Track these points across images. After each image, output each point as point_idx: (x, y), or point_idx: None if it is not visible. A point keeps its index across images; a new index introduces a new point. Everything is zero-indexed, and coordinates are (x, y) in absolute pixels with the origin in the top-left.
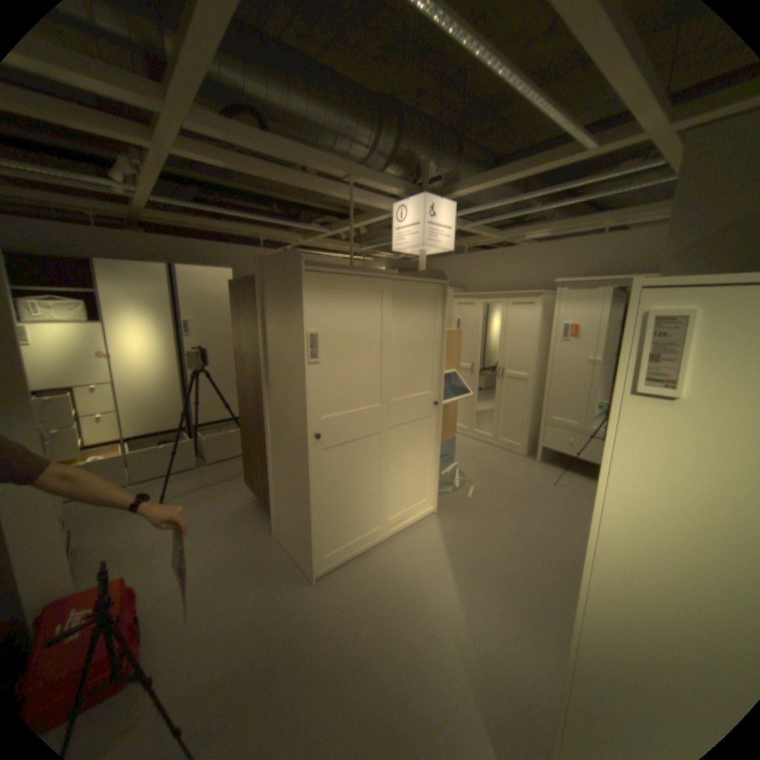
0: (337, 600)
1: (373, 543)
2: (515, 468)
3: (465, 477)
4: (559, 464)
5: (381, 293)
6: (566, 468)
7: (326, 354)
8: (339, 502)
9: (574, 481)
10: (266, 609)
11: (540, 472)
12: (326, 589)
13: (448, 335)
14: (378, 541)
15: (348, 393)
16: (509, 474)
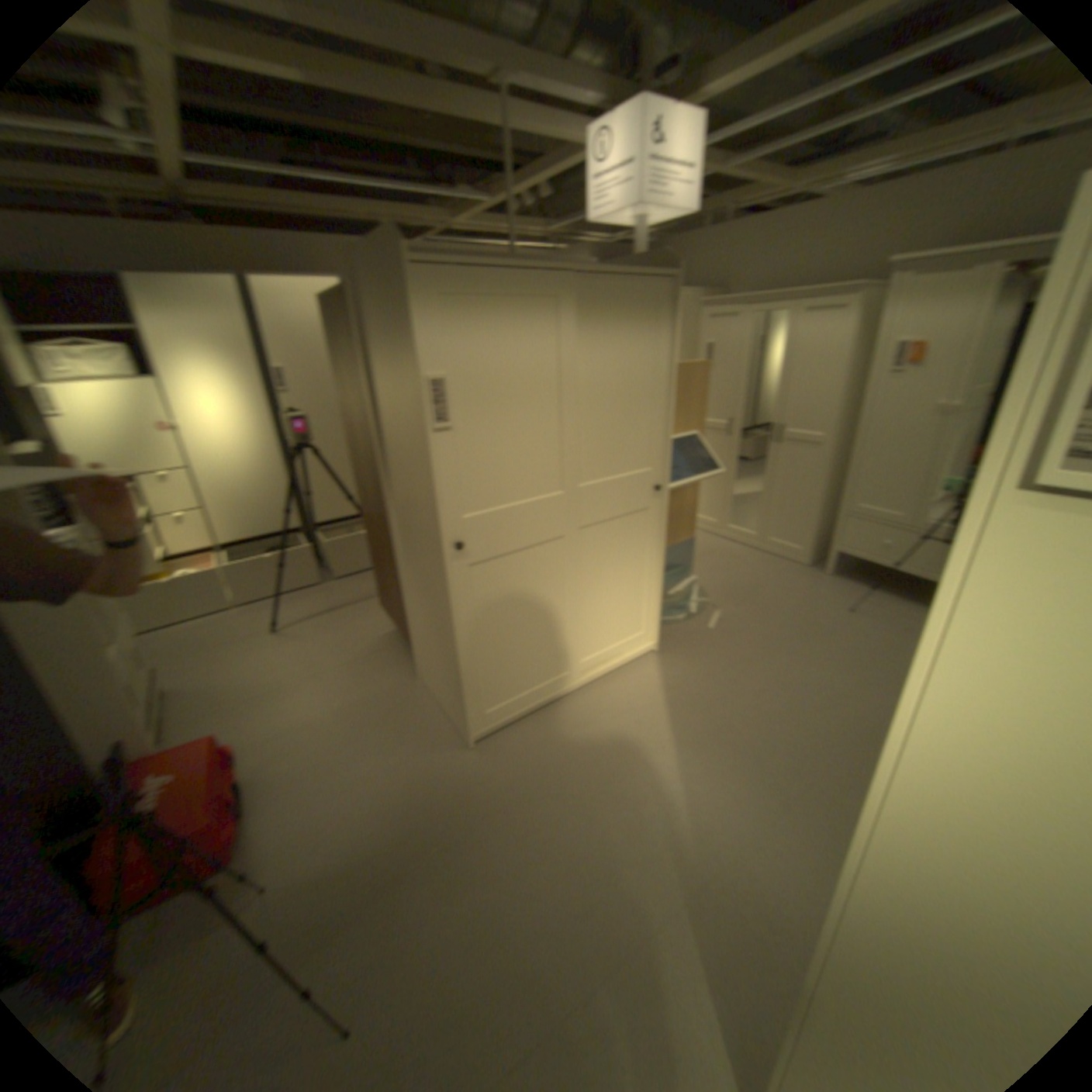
0: (506, 769)
1: (561, 693)
2: (791, 583)
3: (709, 598)
4: (865, 577)
5: (559, 299)
6: (876, 584)
7: (467, 412)
8: (505, 638)
9: (887, 605)
10: (410, 776)
11: (832, 590)
12: (492, 753)
13: (690, 371)
14: (568, 690)
15: (509, 475)
16: (781, 593)
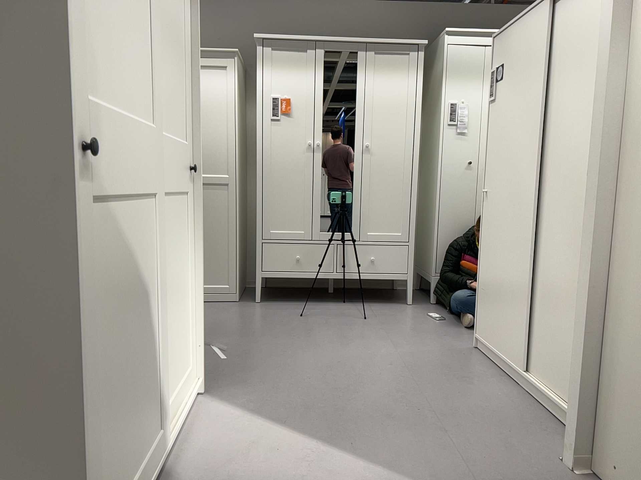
0: None
1: None
2: (239, 315)
3: None
4: (280, 299)
5: None
6: (291, 300)
7: None
8: (109, 376)
9: (313, 308)
10: None
11: (271, 310)
12: None
13: None
14: (159, 472)
15: (112, 61)
16: (240, 322)
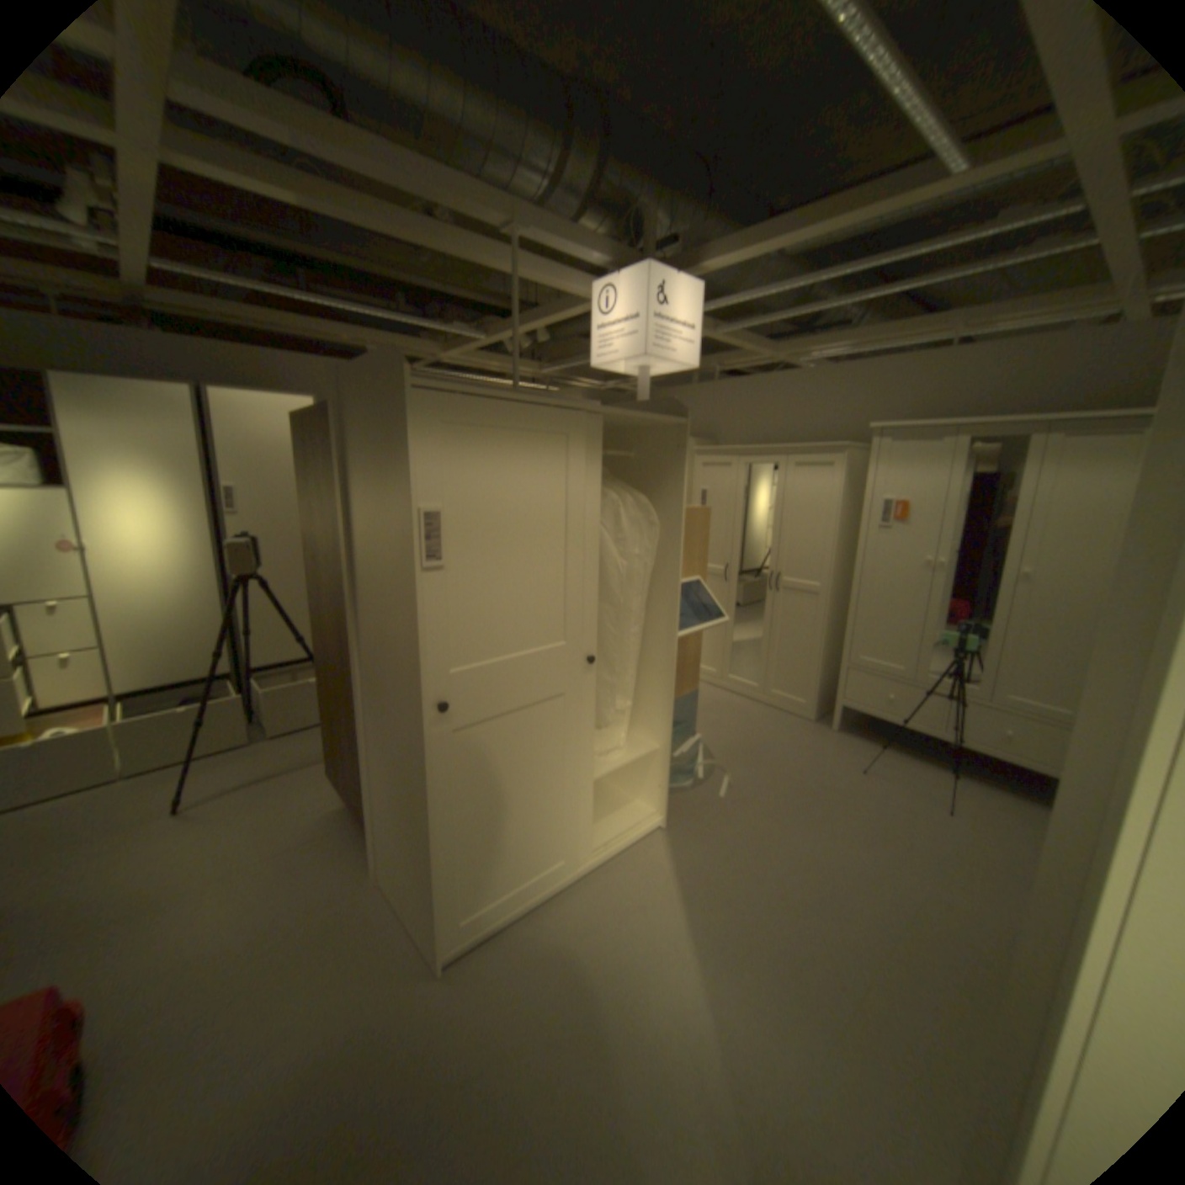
0: (481, 1008)
1: (552, 890)
2: (797, 742)
3: (714, 760)
4: (870, 734)
5: (566, 437)
6: (882, 742)
7: (459, 549)
8: (487, 823)
9: (897, 765)
10: (346, 1030)
11: (839, 749)
12: (462, 983)
13: (688, 517)
14: (560, 885)
15: (503, 622)
16: (788, 753)
